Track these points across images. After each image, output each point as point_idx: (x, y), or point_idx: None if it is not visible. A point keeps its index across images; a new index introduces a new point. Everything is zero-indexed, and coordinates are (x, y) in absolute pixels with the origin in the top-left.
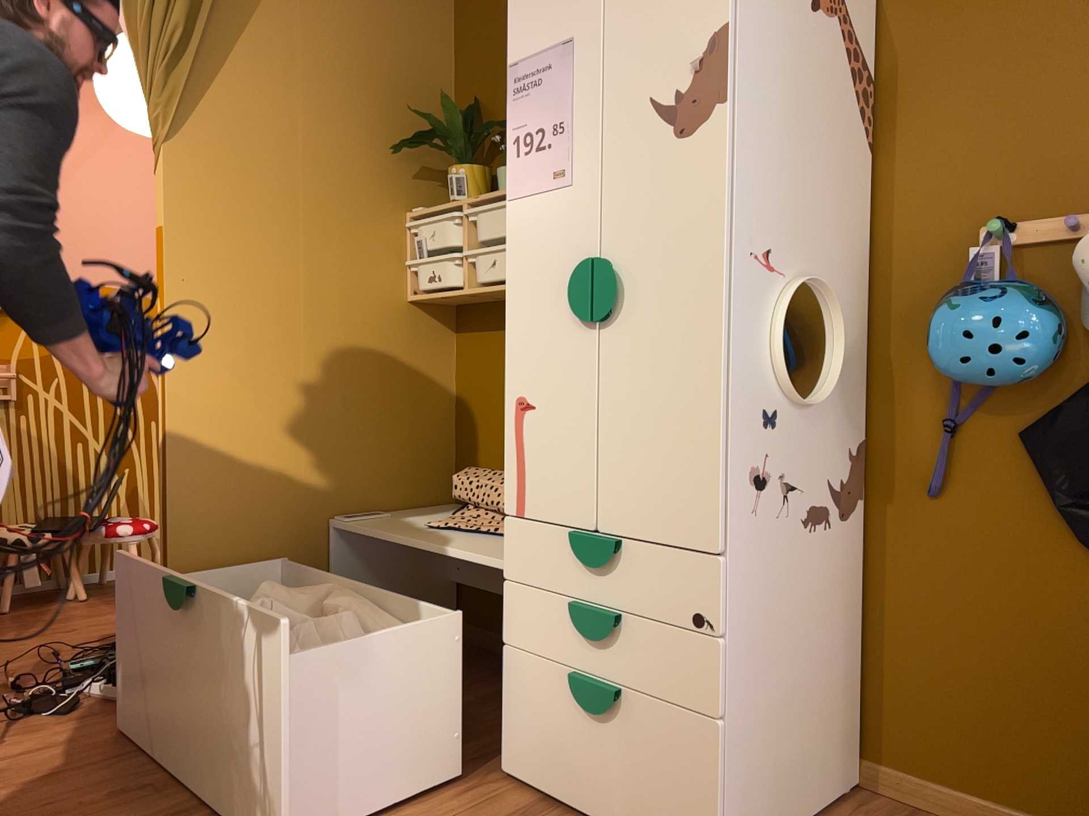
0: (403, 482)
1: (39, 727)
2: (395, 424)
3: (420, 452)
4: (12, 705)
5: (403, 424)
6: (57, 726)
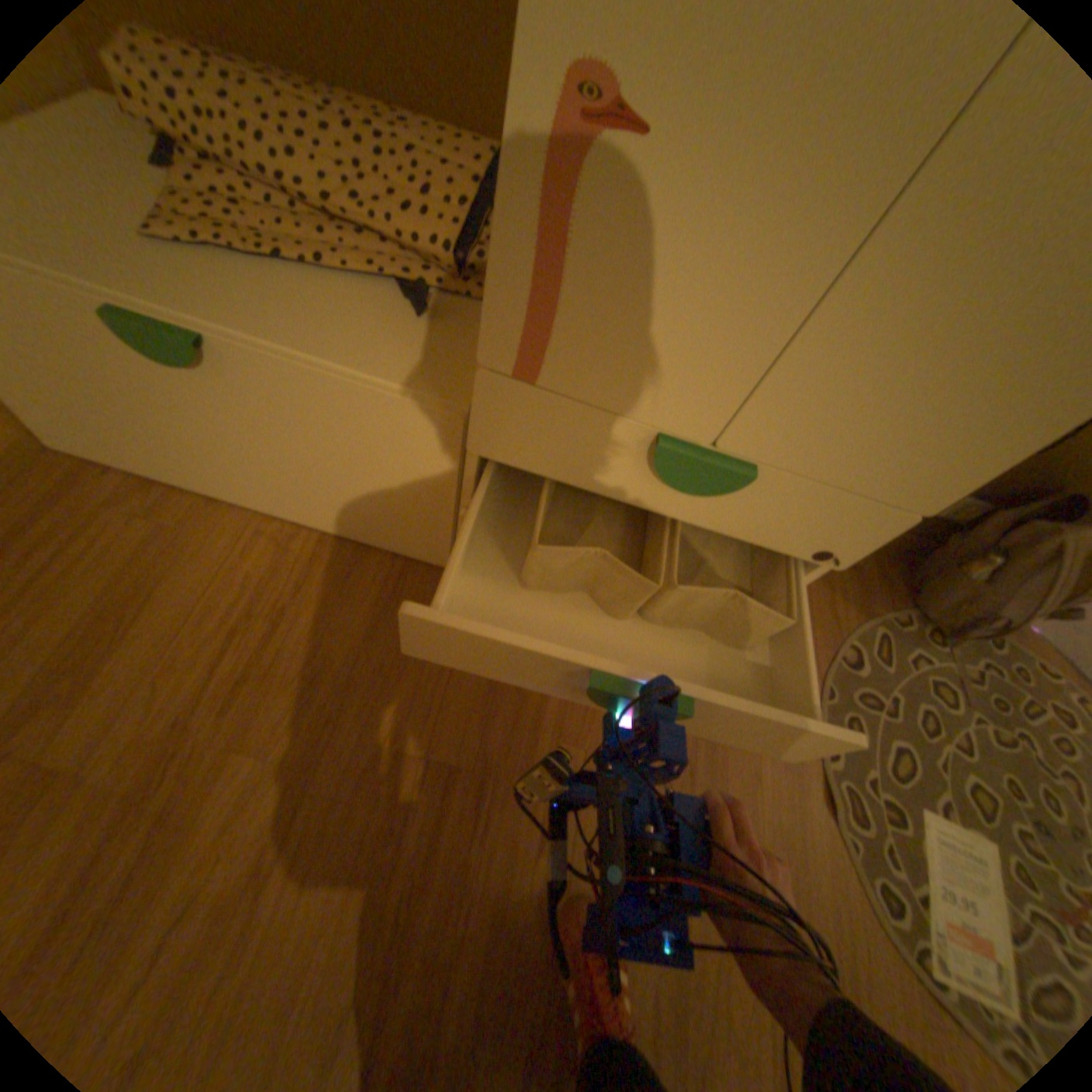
0: None
1: None
2: None
3: None
4: None
5: None
6: None
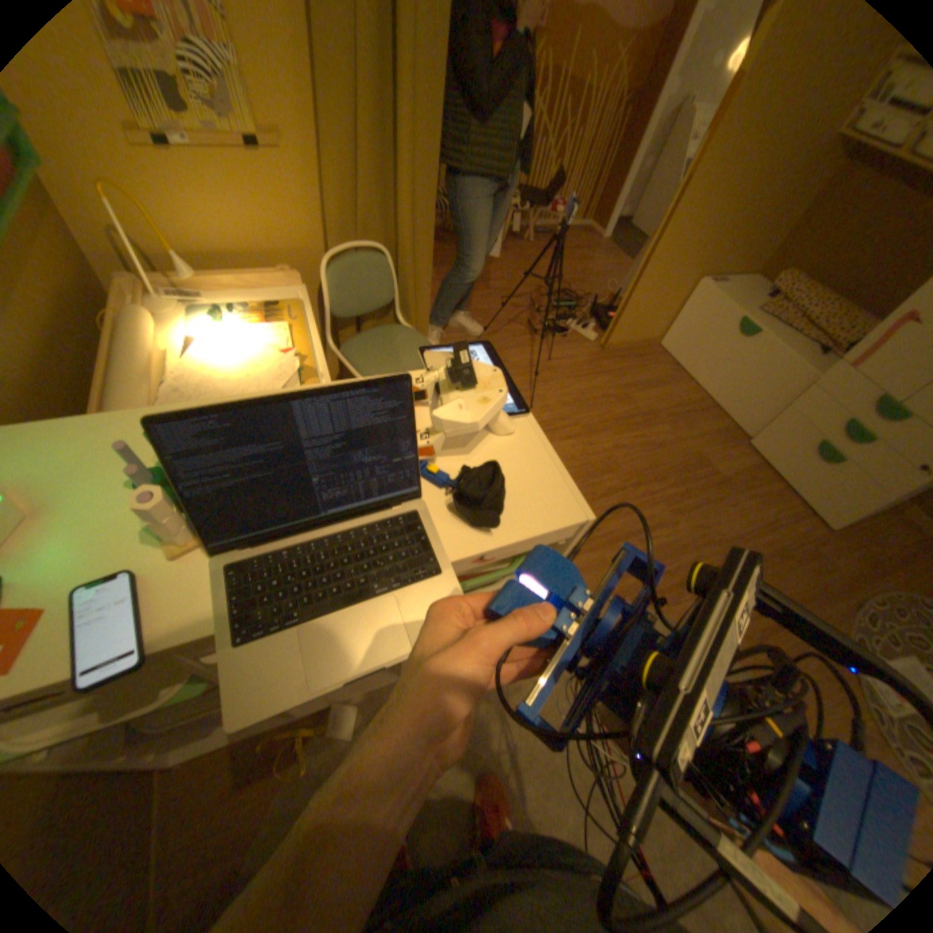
0: (747, 258)
1: (559, 342)
2: (767, 224)
3: (767, 241)
4: (542, 323)
5: (771, 224)
6: (566, 345)
